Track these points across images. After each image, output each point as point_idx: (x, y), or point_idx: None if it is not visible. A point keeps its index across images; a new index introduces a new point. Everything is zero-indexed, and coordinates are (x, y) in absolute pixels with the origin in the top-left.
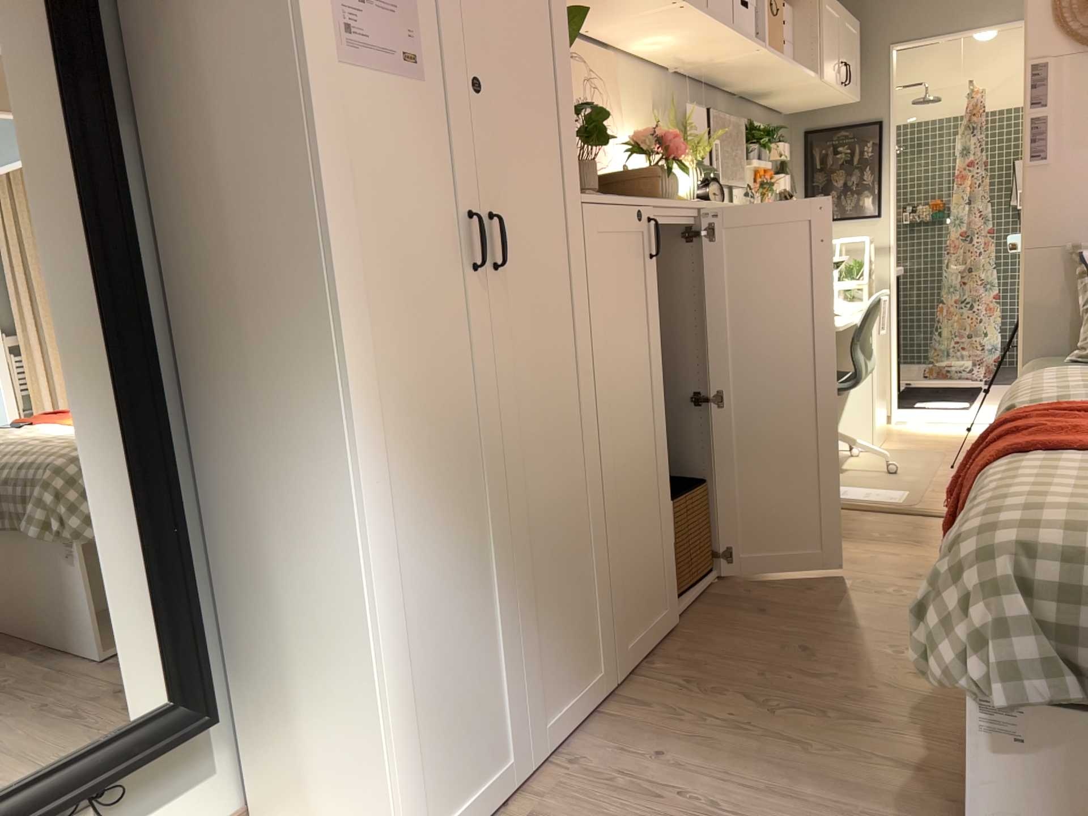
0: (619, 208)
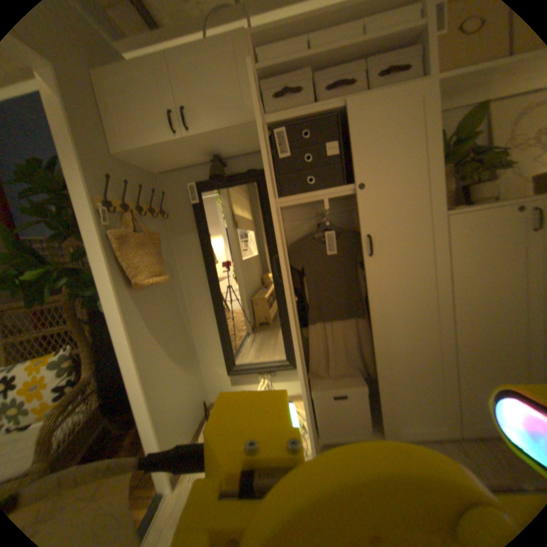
0: (494, 210)
